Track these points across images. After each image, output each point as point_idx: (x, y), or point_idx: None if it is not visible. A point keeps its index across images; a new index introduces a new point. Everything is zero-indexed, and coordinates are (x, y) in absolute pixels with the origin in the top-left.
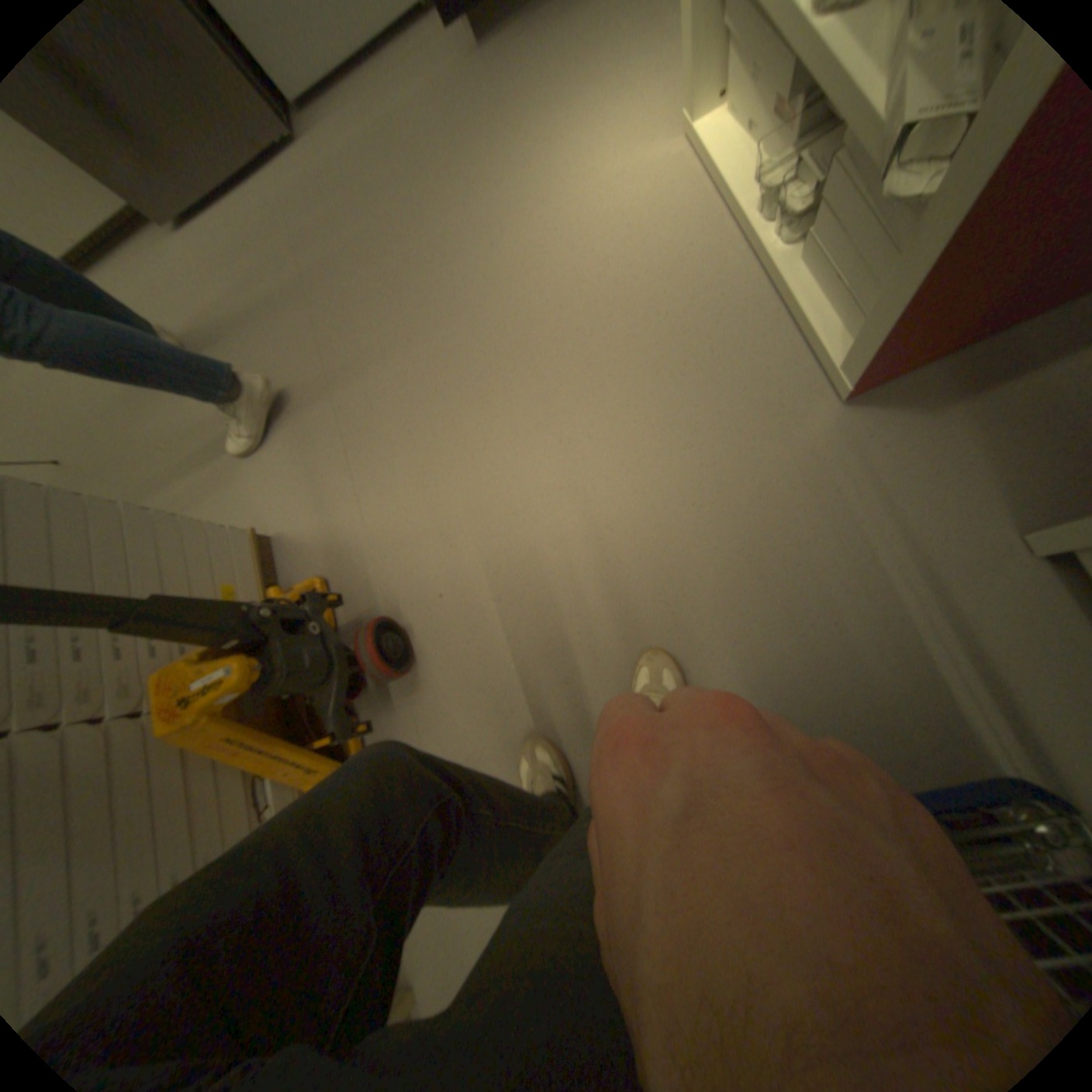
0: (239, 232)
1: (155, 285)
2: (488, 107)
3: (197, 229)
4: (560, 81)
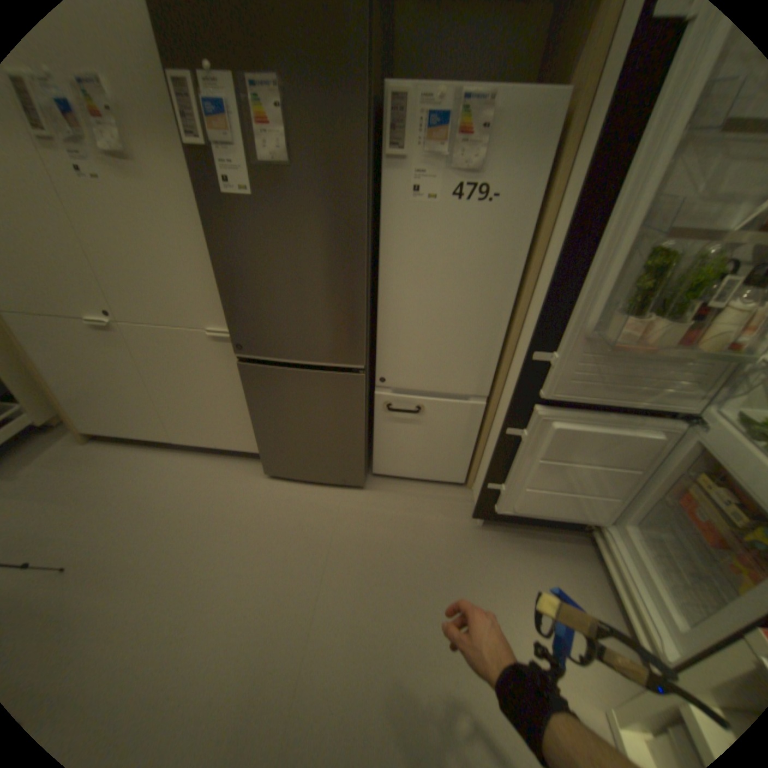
0: (301, 514)
1: (232, 498)
2: (477, 575)
3: (279, 488)
4: (524, 599)
